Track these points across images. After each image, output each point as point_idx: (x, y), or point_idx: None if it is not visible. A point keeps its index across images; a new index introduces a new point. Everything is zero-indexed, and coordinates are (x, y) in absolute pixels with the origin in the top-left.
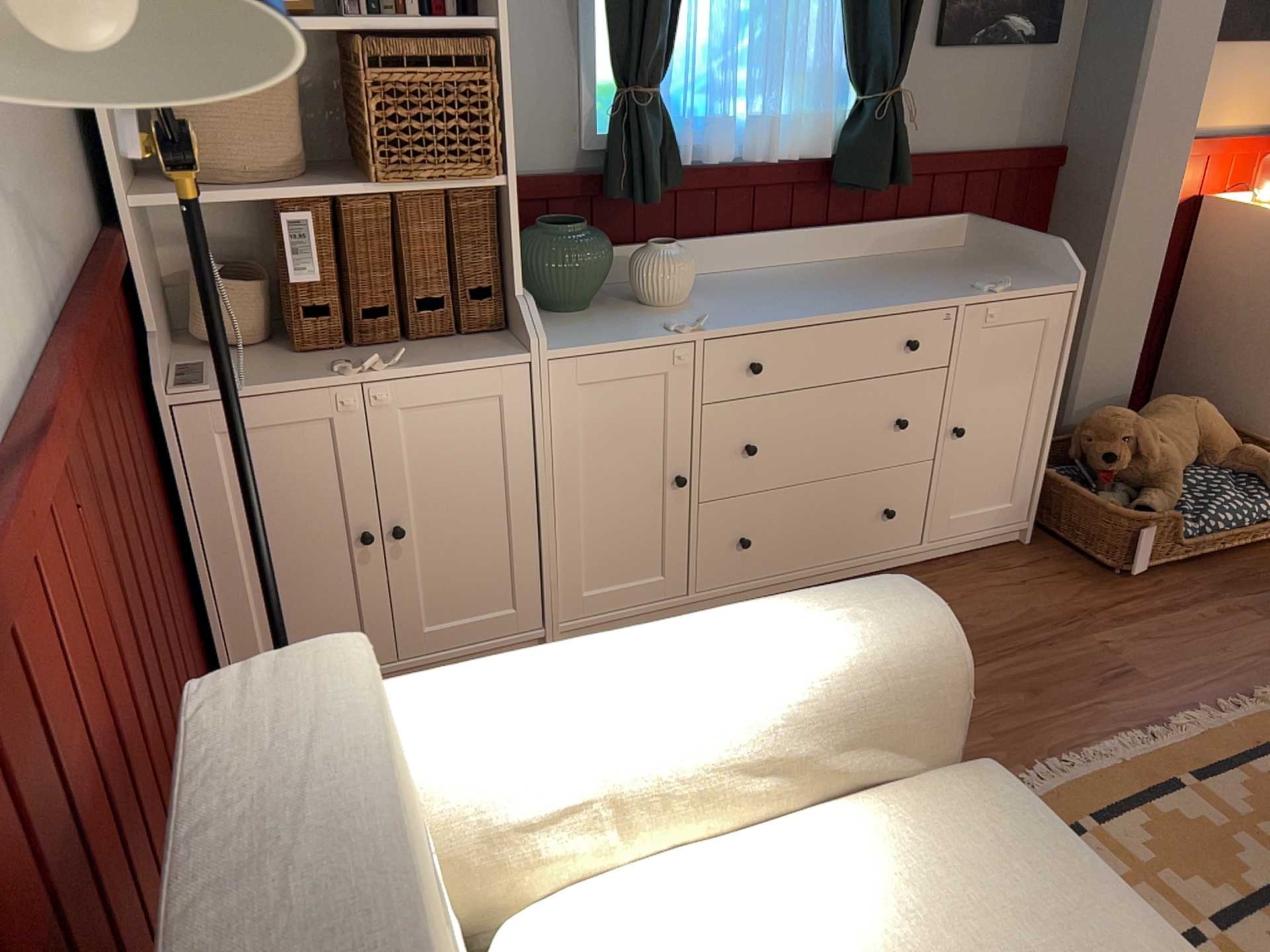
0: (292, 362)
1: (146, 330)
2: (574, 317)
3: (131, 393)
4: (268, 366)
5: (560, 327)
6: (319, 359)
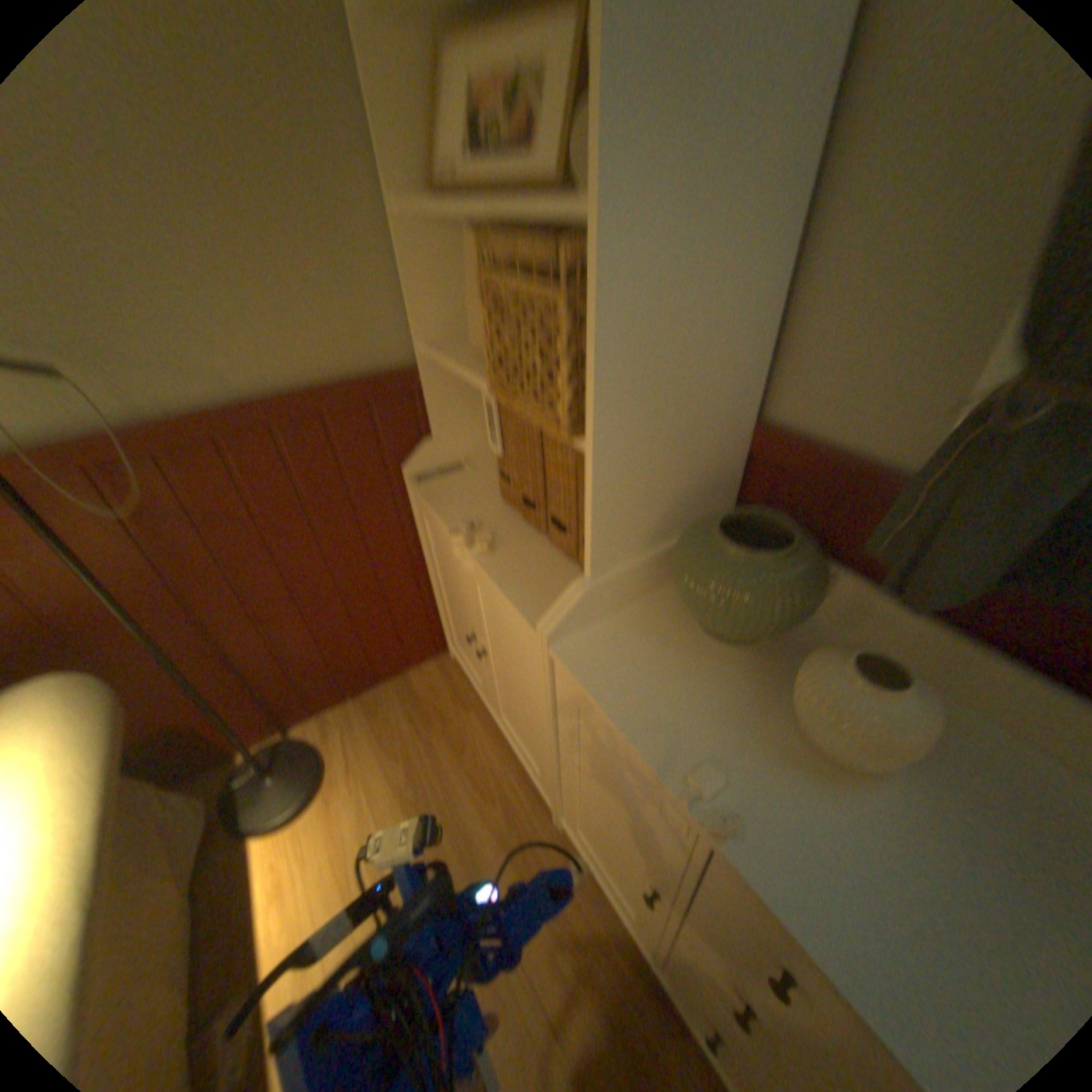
0: (485, 499)
1: (435, 430)
2: (693, 642)
3: (367, 465)
4: (475, 492)
5: (649, 638)
6: (497, 508)
